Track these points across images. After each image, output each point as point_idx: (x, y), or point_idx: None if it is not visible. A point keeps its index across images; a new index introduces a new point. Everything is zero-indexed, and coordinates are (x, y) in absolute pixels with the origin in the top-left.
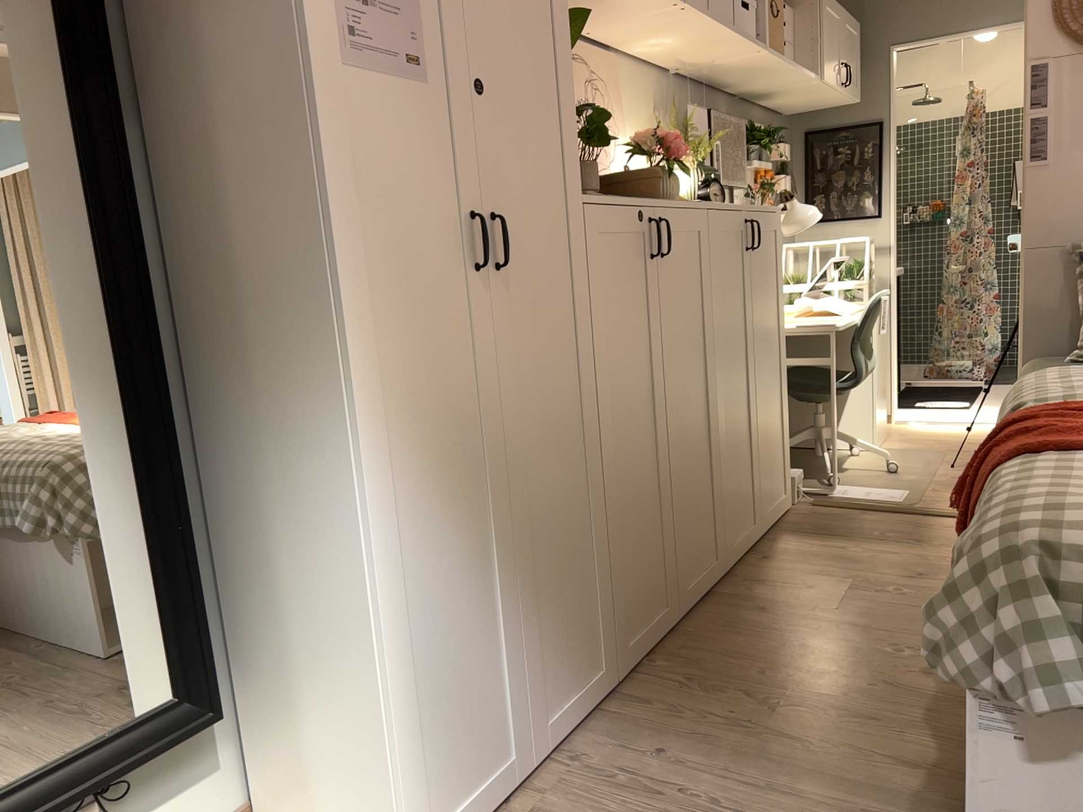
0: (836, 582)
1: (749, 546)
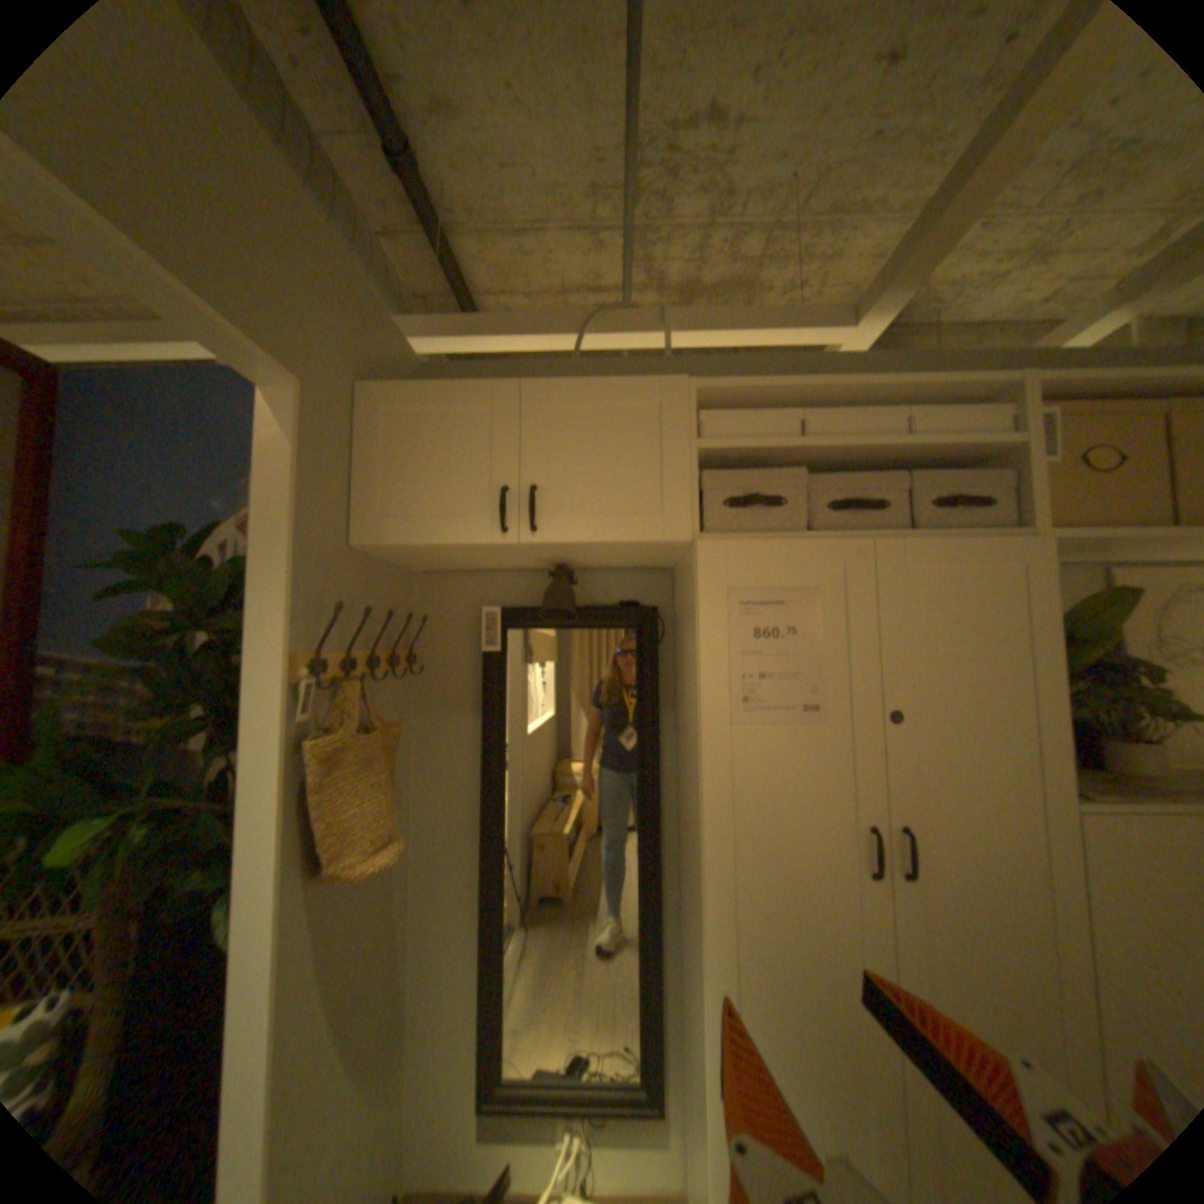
0: None
1: None
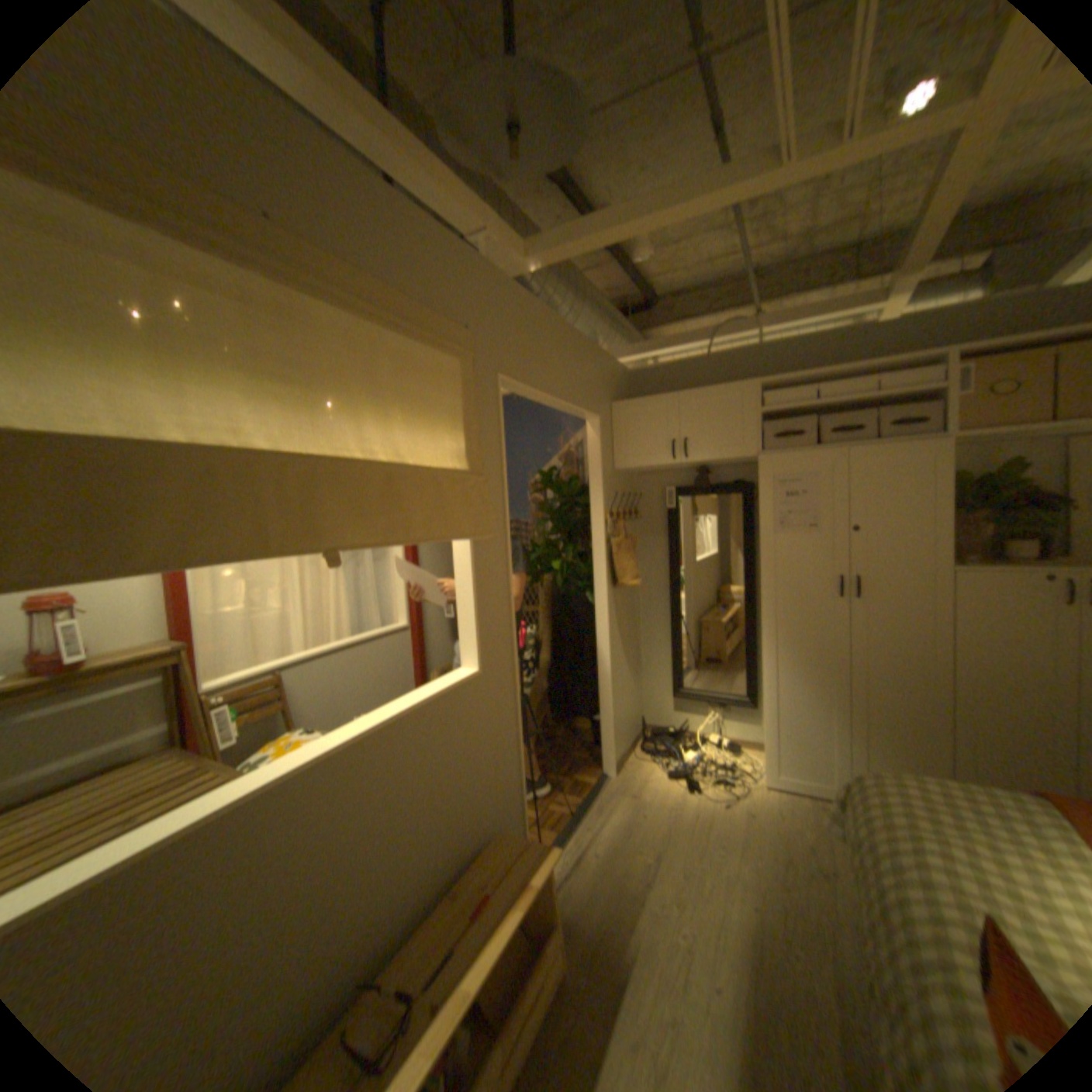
0: None
1: None
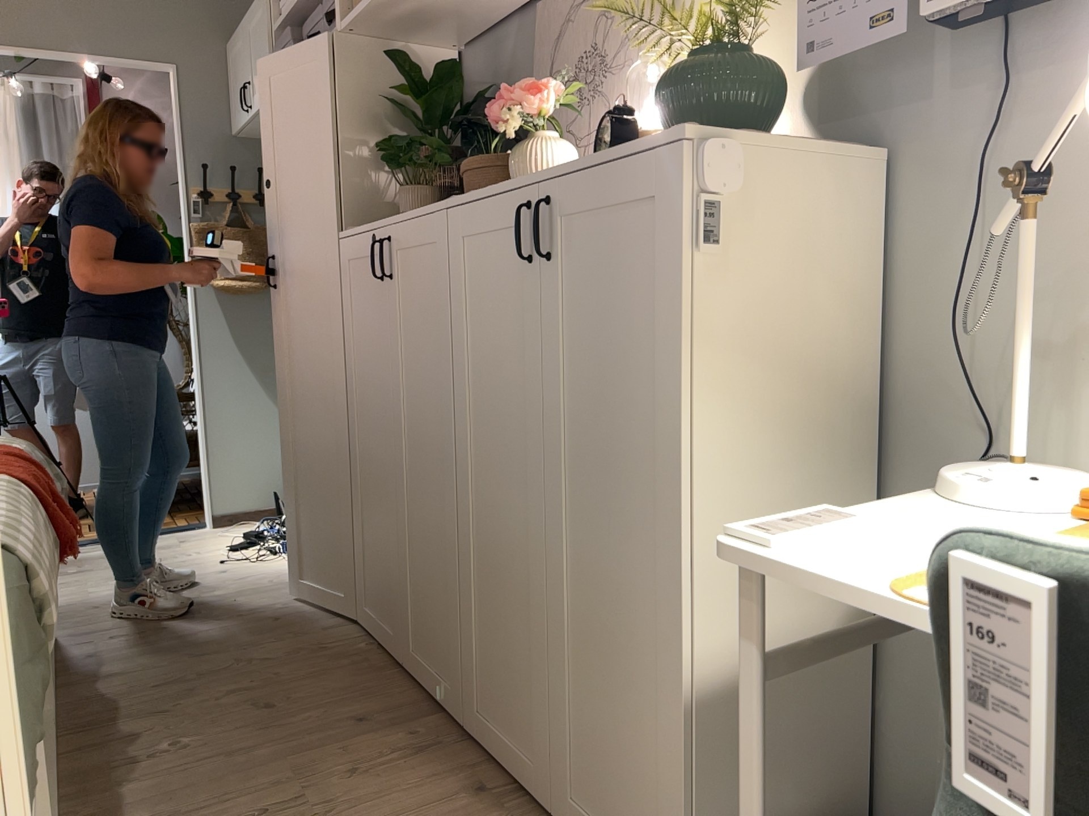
0: (326, 807)
1: (533, 806)
